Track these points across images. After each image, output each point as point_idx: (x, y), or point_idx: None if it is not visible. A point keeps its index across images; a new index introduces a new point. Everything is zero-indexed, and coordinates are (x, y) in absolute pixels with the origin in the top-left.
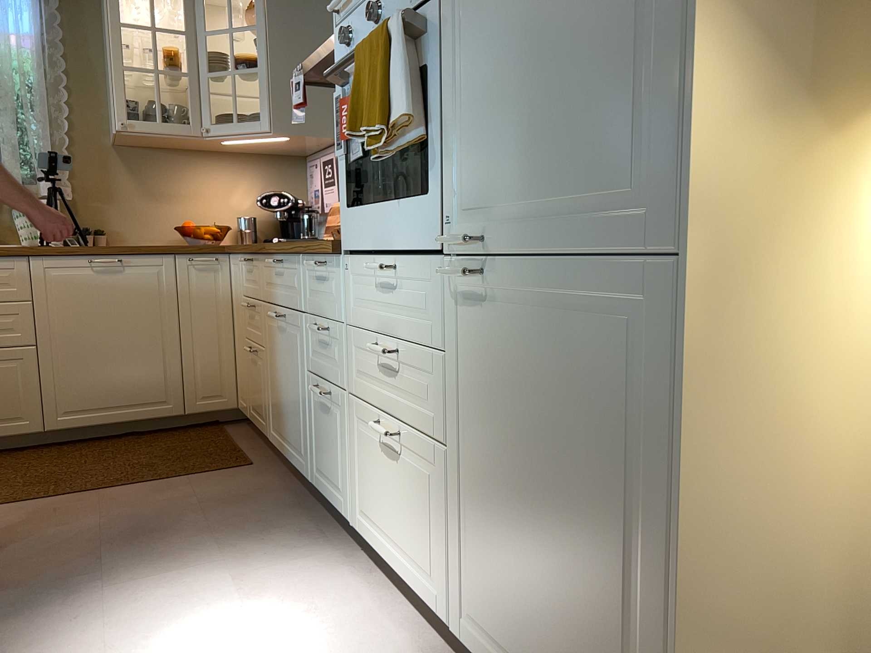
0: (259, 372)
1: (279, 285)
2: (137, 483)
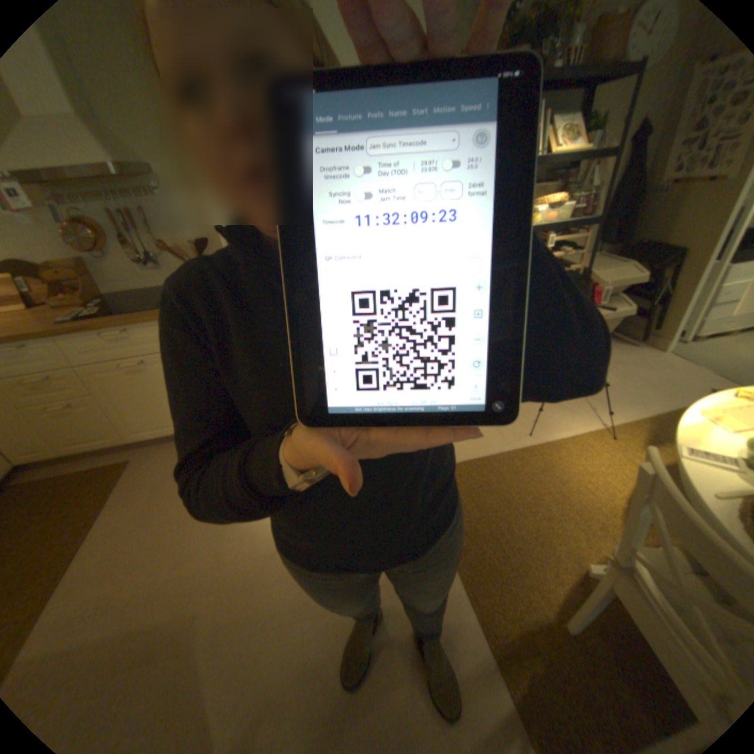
0: (80, 416)
1: (119, 347)
2: (92, 521)
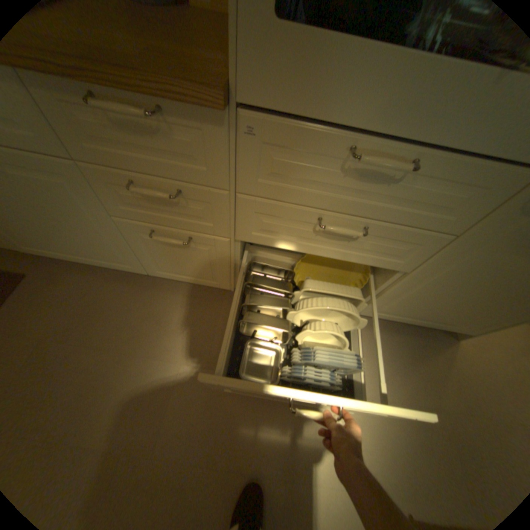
0: None
1: None
2: None
